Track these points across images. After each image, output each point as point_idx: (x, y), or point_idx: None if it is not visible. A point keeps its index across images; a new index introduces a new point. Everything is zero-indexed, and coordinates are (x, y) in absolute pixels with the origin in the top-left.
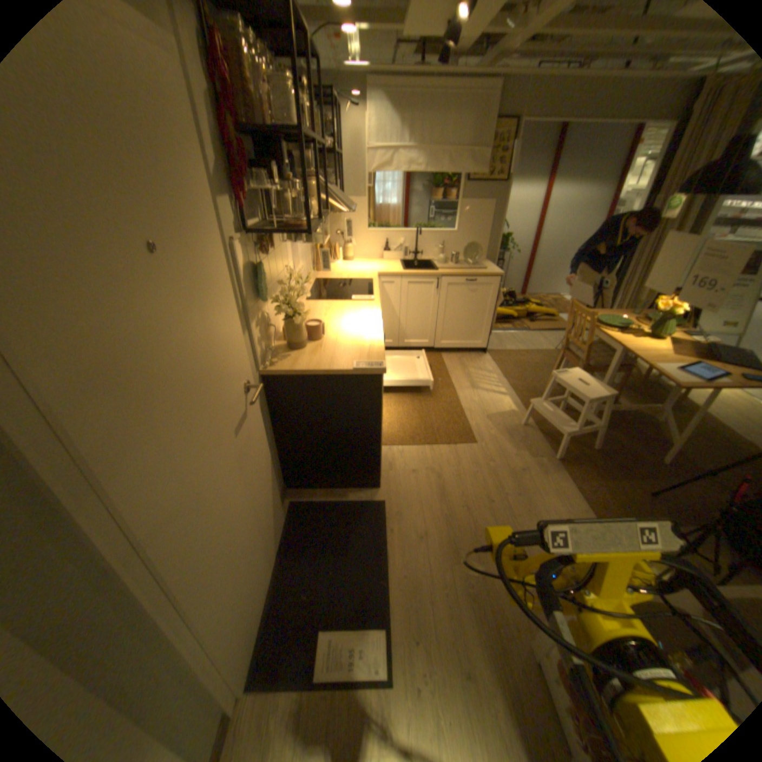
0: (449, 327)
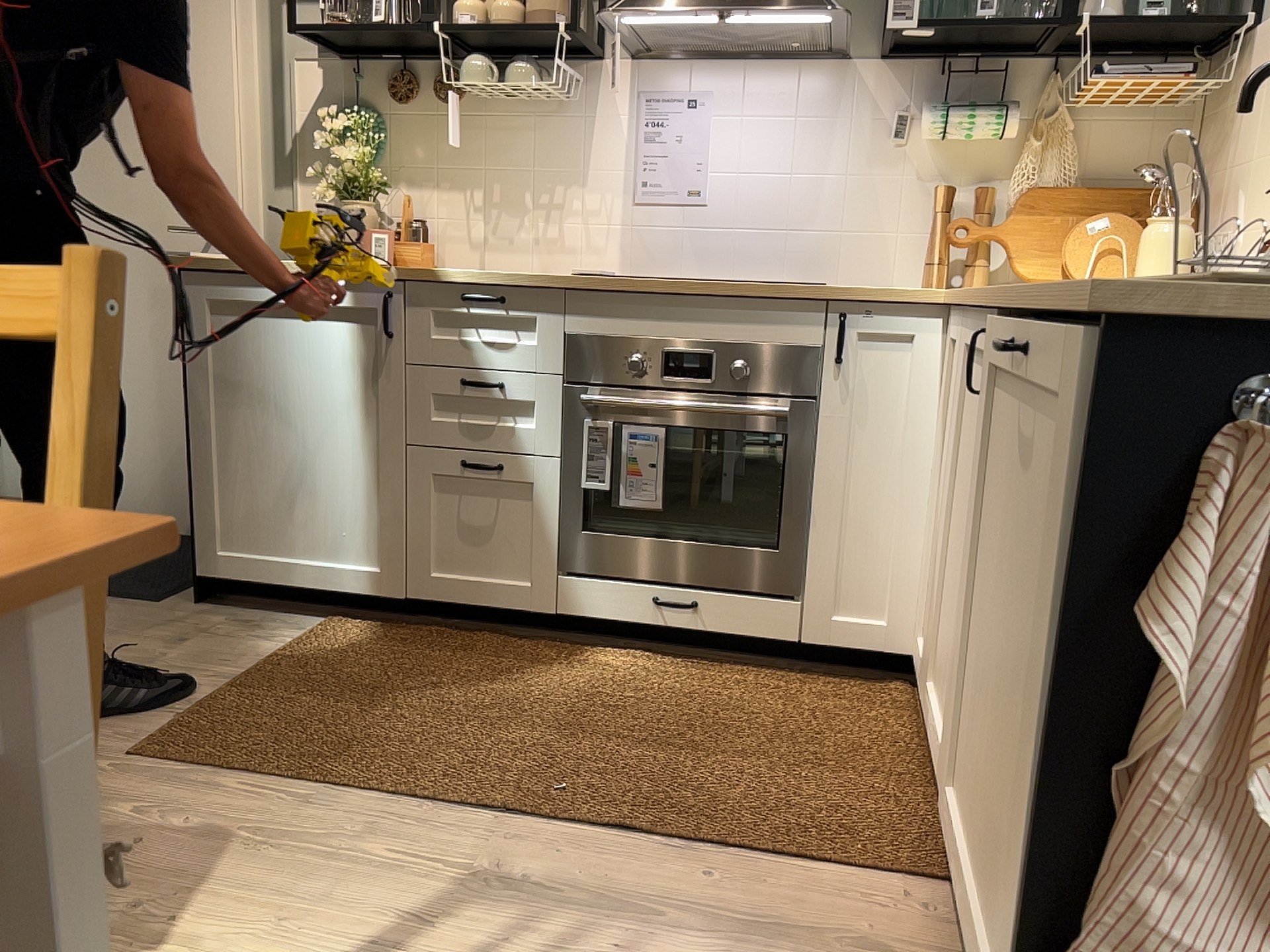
0: (982, 709)
